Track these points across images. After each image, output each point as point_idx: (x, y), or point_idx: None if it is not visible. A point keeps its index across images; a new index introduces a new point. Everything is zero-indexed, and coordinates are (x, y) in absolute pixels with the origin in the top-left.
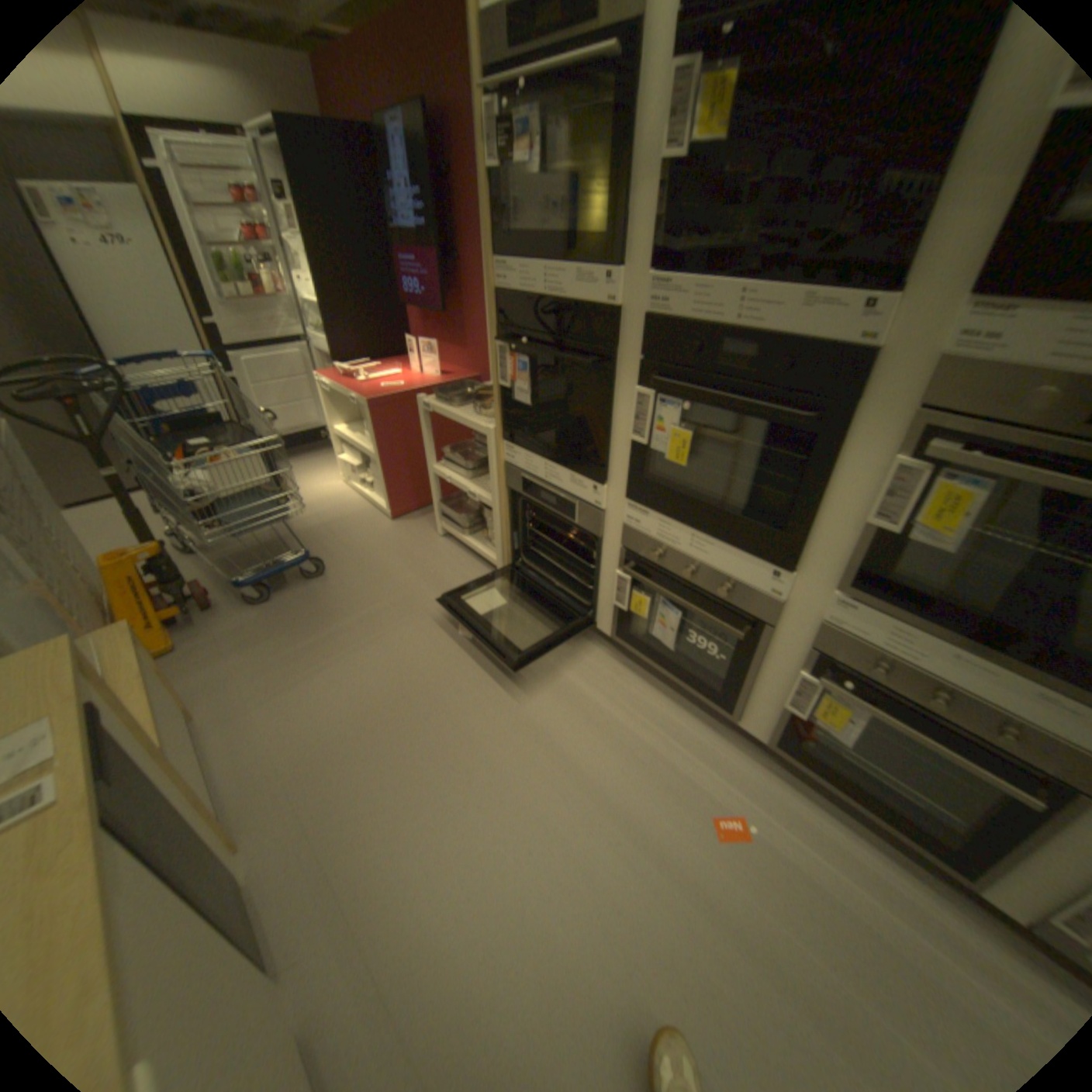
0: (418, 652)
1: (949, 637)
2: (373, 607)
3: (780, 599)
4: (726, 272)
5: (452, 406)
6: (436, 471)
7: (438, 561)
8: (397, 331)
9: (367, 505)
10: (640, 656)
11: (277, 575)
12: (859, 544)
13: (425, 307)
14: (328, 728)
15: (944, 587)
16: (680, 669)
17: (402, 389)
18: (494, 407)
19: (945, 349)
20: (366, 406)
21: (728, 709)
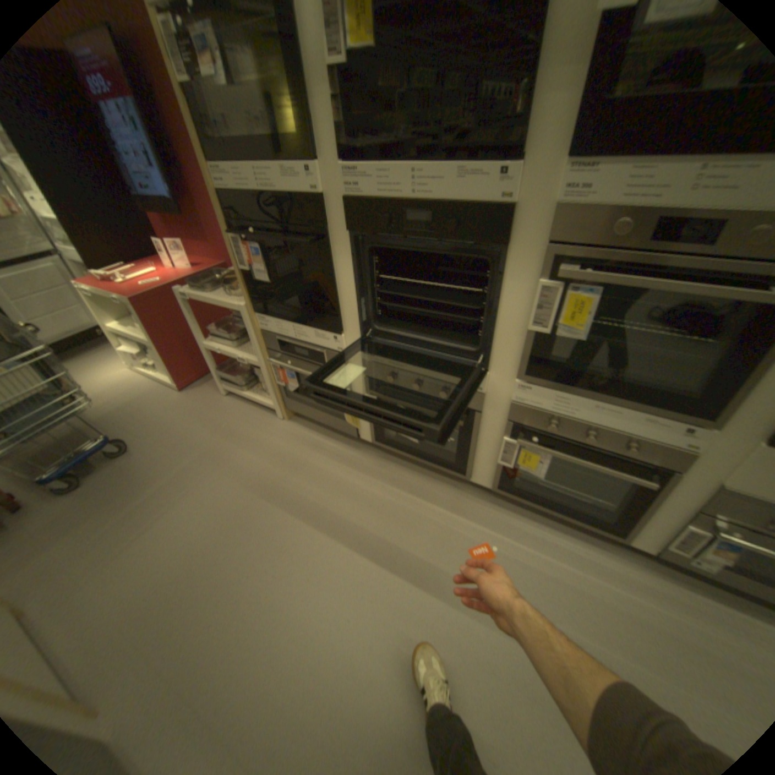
0: (226, 492)
1: (589, 396)
2: (178, 466)
3: (481, 392)
4: (397, 157)
5: (205, 291)
6: (206, 345)
7: (227, 416)
8: (143, 234)
9: (154, 383)
10: (395, 450)
11: (82, 461)
12: (524, 345)
13: (162, 211)
14: (160, 578)
15: (580, 362)
16: (424, 453)
17: (159, 283)
18: (241, 287)
19: (557, 199)
20: (128, 302)
21: (462, 472)
